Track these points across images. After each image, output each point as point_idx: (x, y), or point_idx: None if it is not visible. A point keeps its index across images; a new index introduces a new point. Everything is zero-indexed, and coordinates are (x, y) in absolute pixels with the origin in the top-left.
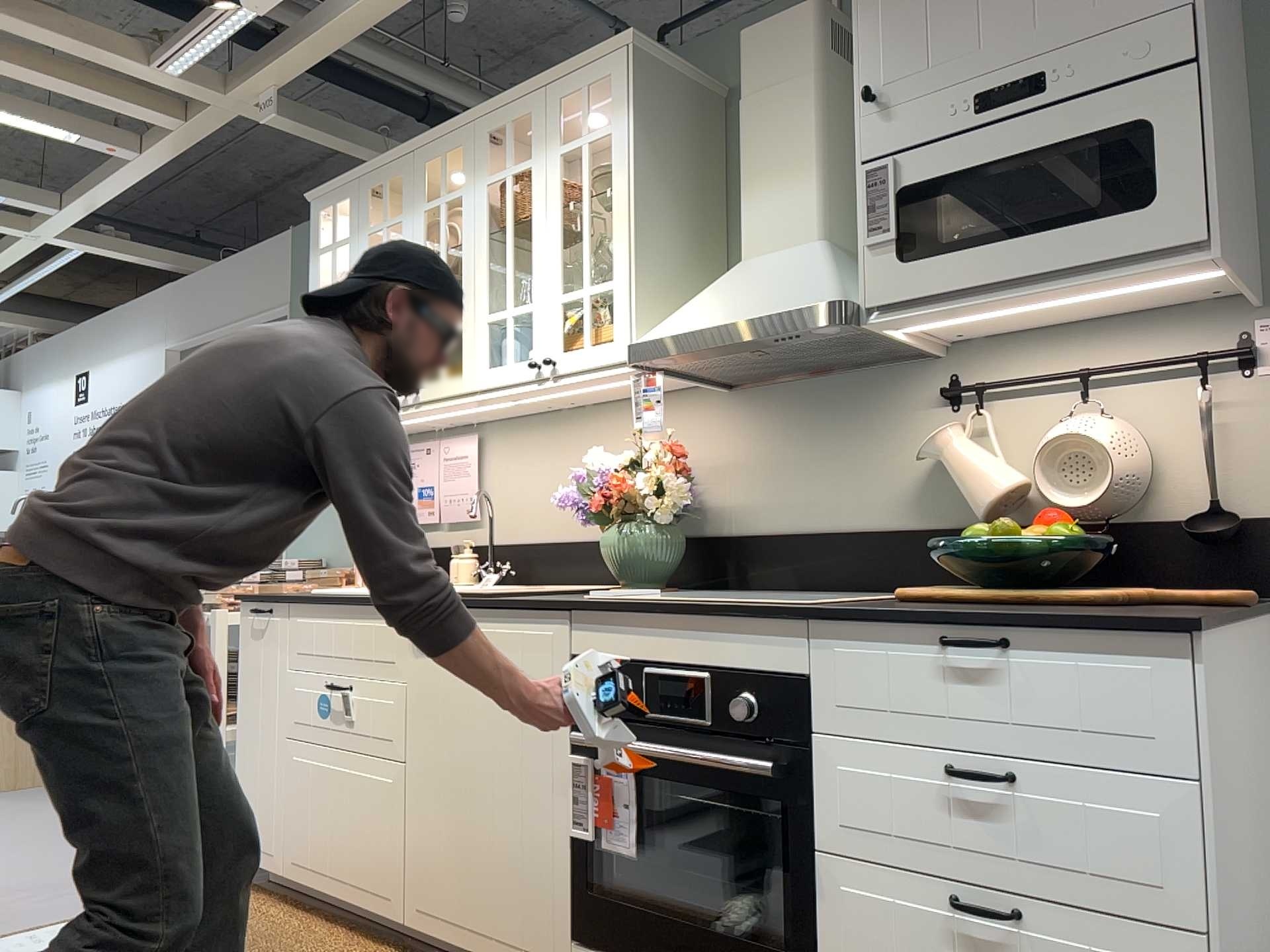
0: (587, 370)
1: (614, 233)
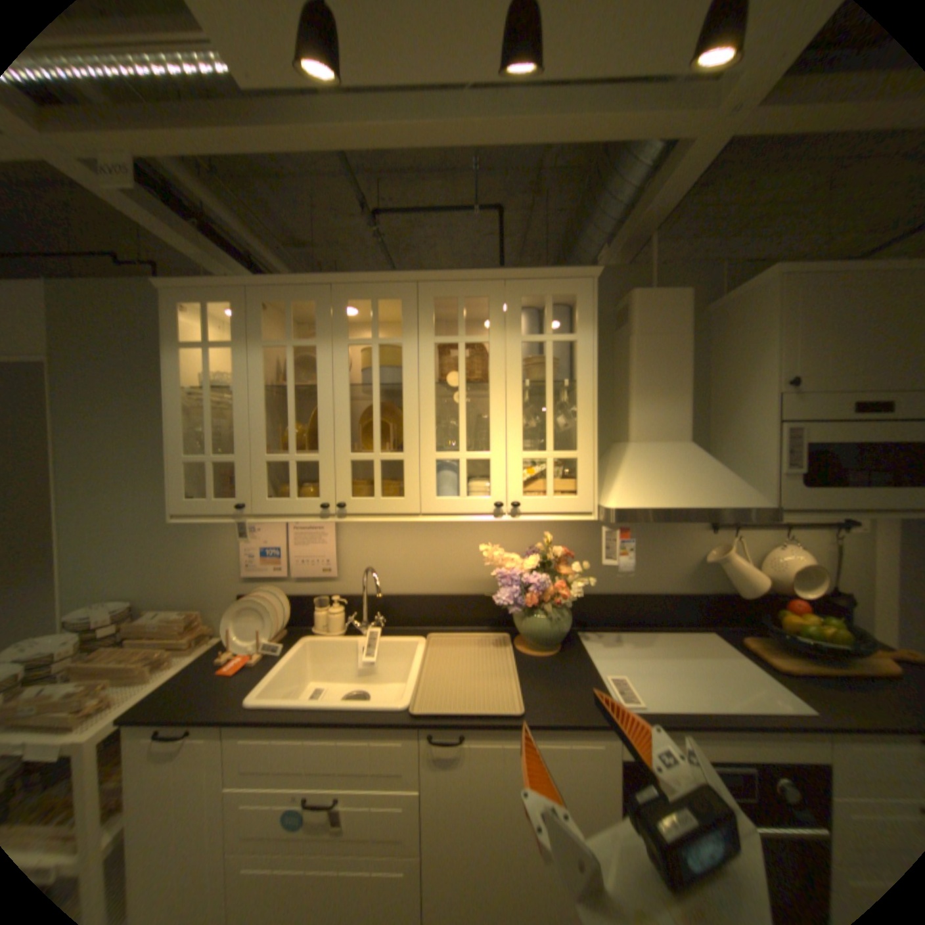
0: (546, 513)
1: (580, 417)
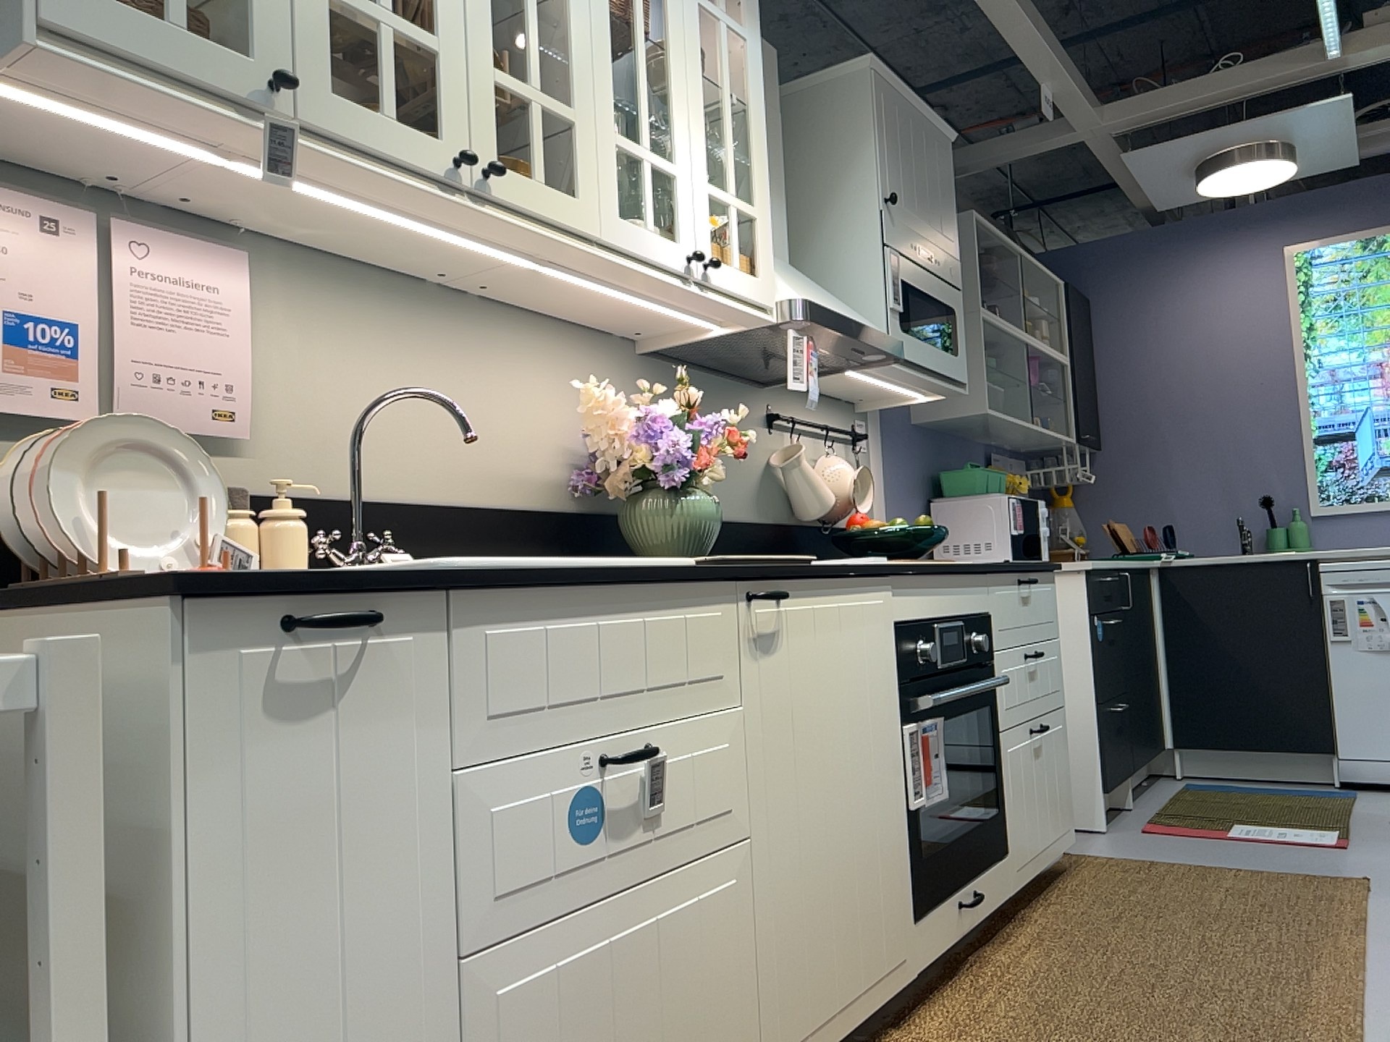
0: (730, 296)
1: (757, 158)
